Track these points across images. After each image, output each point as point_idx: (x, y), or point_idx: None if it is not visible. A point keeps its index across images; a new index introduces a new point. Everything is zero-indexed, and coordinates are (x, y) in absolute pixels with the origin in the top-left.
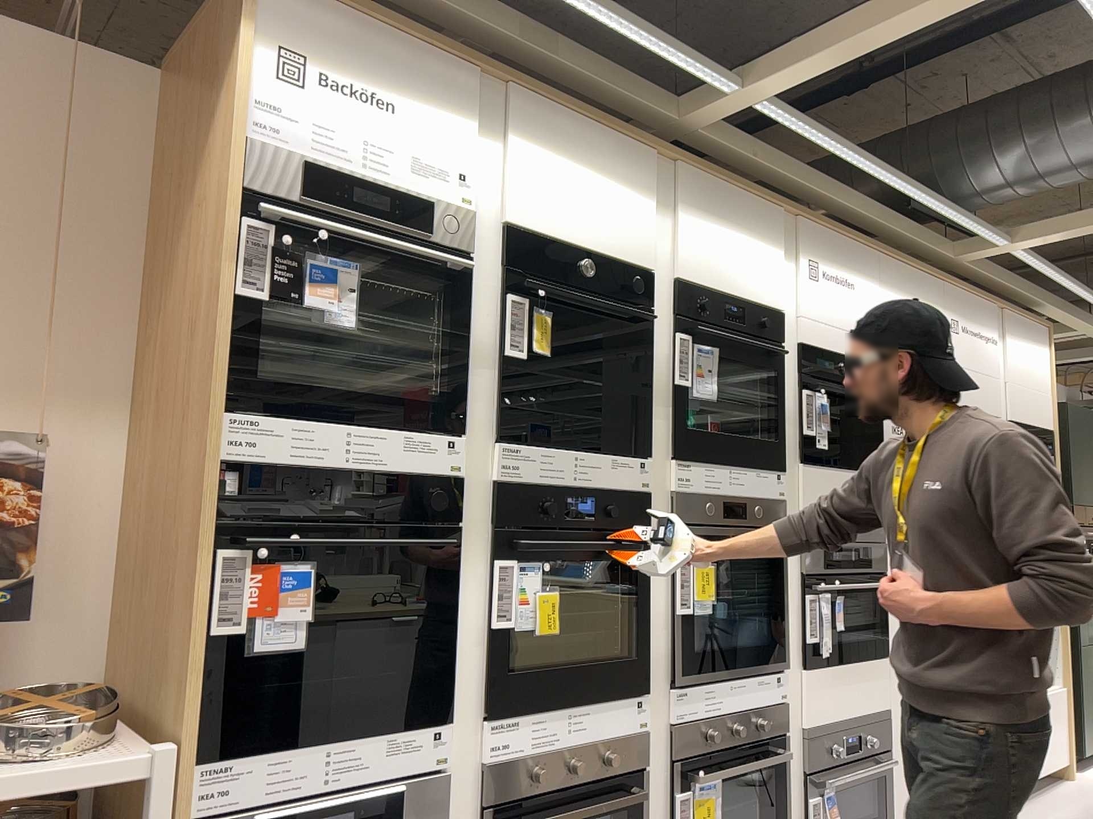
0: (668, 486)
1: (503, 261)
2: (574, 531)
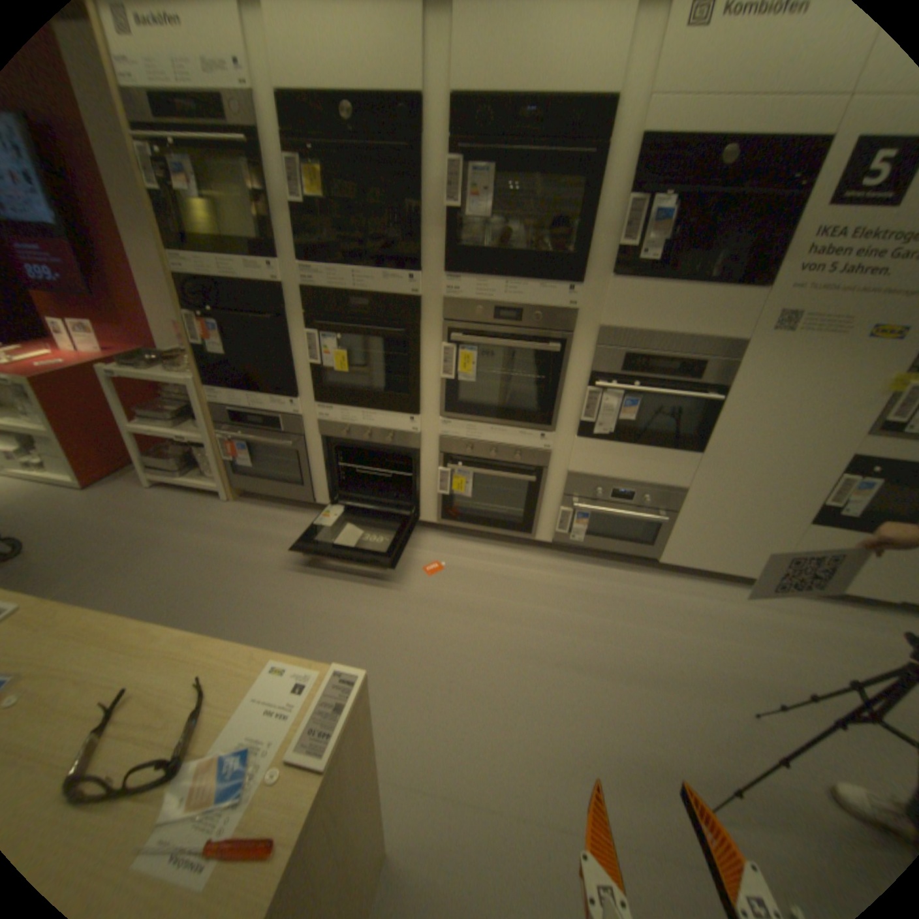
0: (443, 296)
1: (277, 123)
2: (355, 323)
